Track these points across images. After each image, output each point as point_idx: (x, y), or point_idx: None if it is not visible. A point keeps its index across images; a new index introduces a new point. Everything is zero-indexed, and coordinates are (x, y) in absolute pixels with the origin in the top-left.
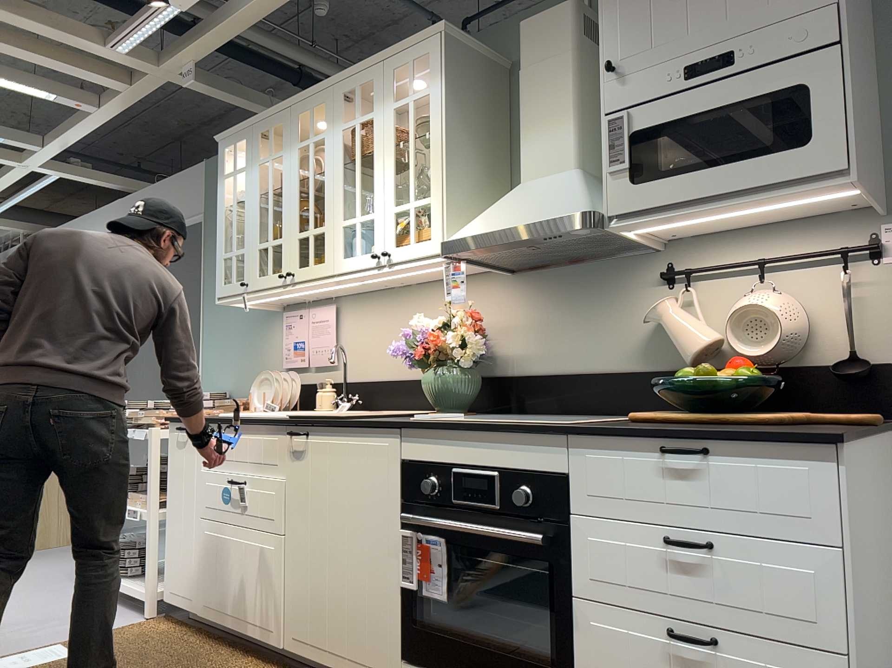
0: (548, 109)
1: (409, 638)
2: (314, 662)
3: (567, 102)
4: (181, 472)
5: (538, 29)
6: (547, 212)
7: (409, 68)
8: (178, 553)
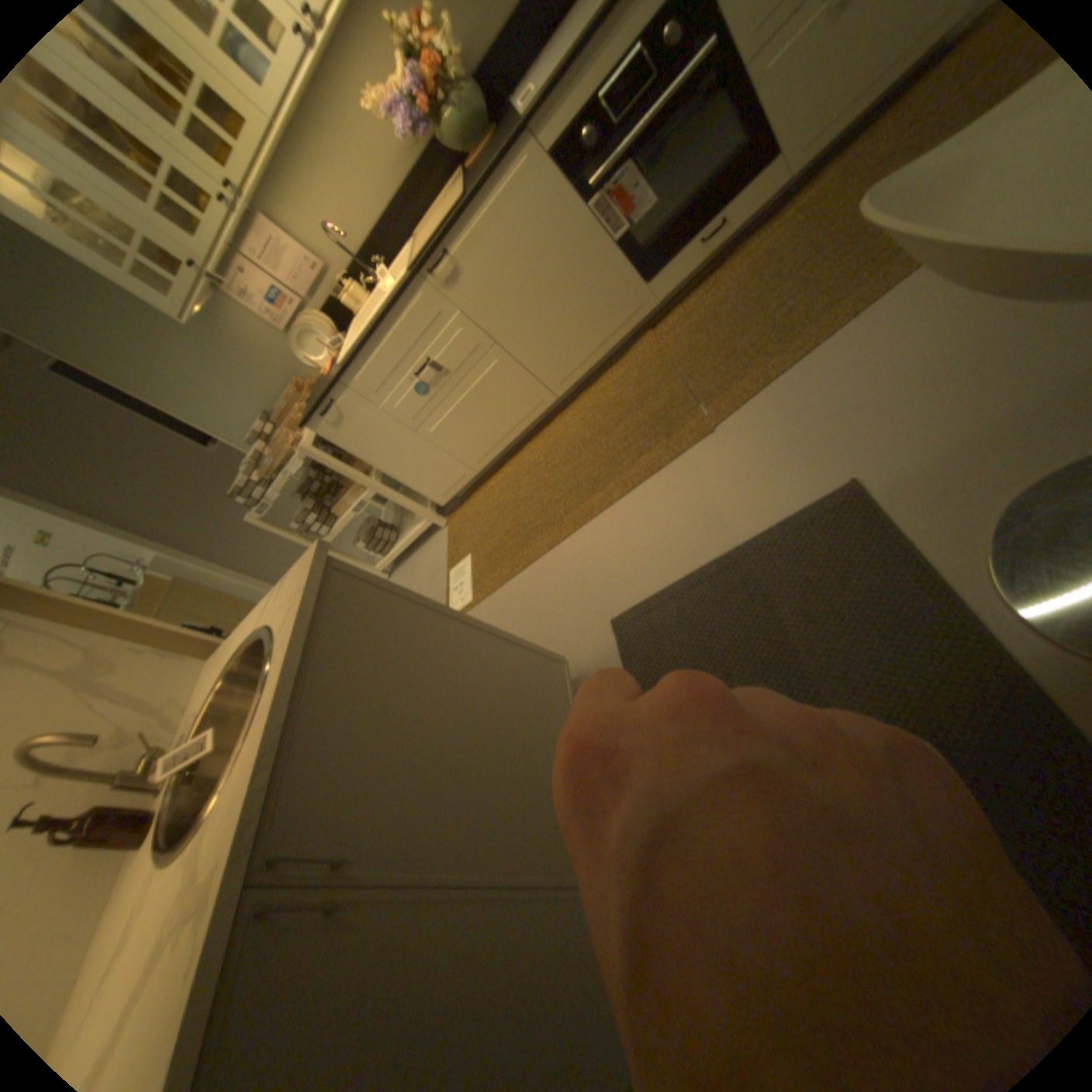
0: None
1: (644, 262)
2: (586, 371)
3: None
4: (363, 435)
5: None
6: None
7: None
8: (424, 472)
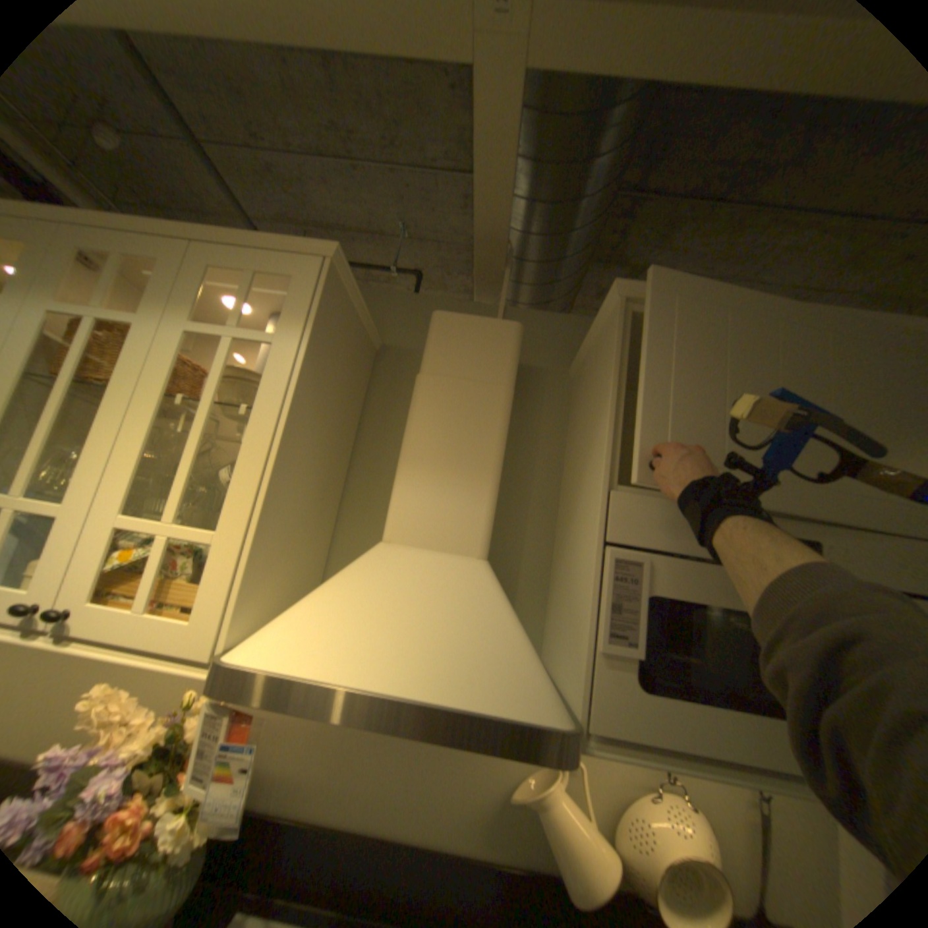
0: (458, 450)
1: None
2: None
3: (489, 455)
4: None
5: (465, 333)
6: (474, 684)
7: (240, 277)
8: None
